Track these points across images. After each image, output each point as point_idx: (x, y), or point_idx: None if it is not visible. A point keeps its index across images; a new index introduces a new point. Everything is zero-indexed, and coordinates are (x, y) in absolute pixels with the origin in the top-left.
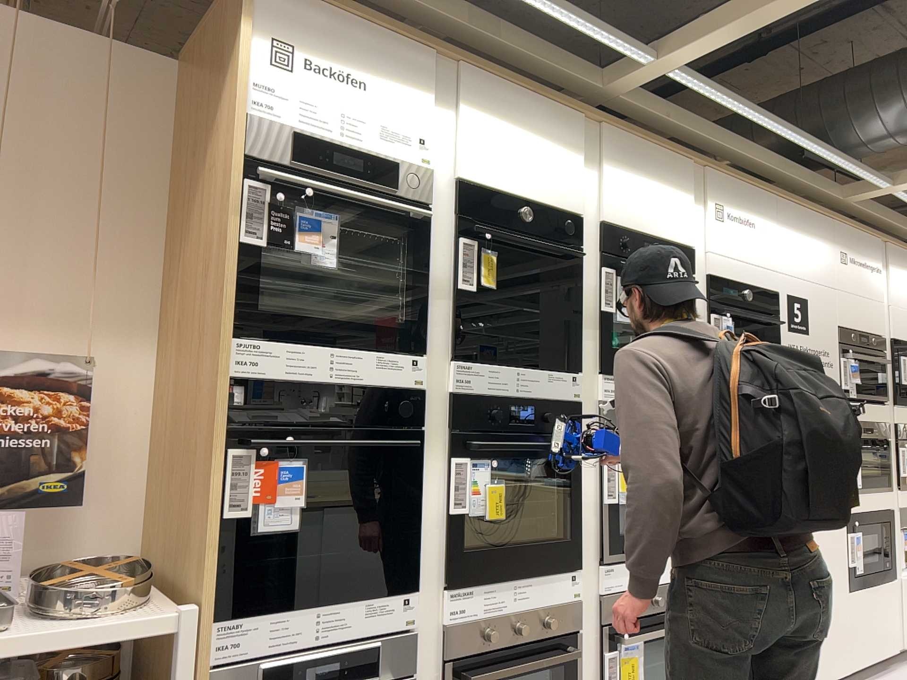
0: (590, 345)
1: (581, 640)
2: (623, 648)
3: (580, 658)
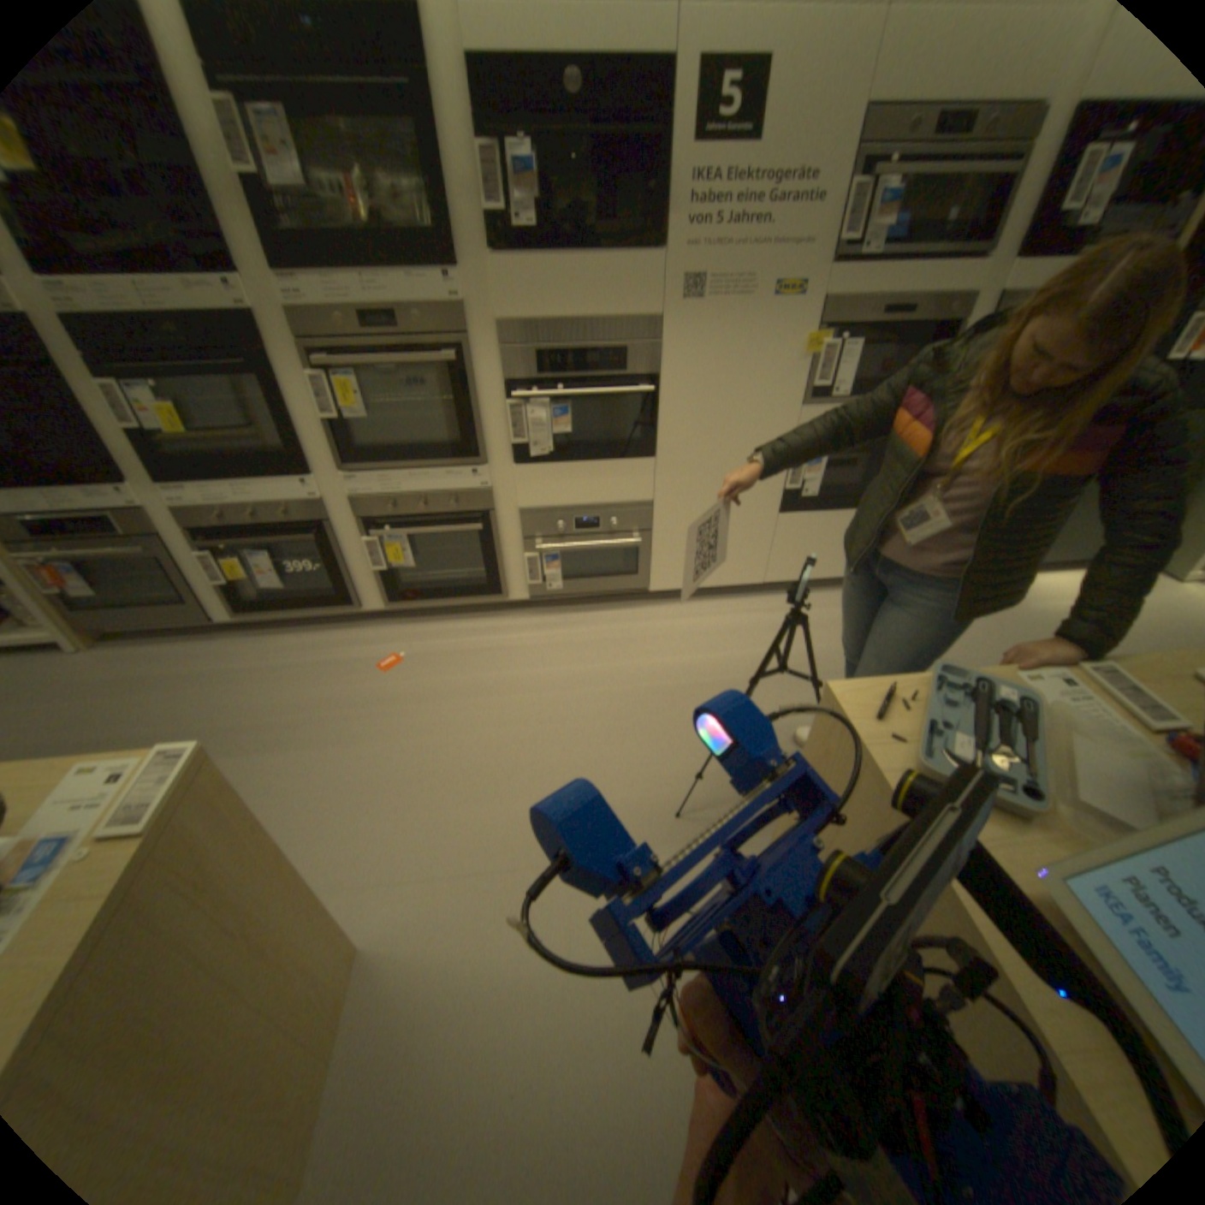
0: (241, 233)
1: (336, 529)
2: (385, 539)
3: (331, 542)
